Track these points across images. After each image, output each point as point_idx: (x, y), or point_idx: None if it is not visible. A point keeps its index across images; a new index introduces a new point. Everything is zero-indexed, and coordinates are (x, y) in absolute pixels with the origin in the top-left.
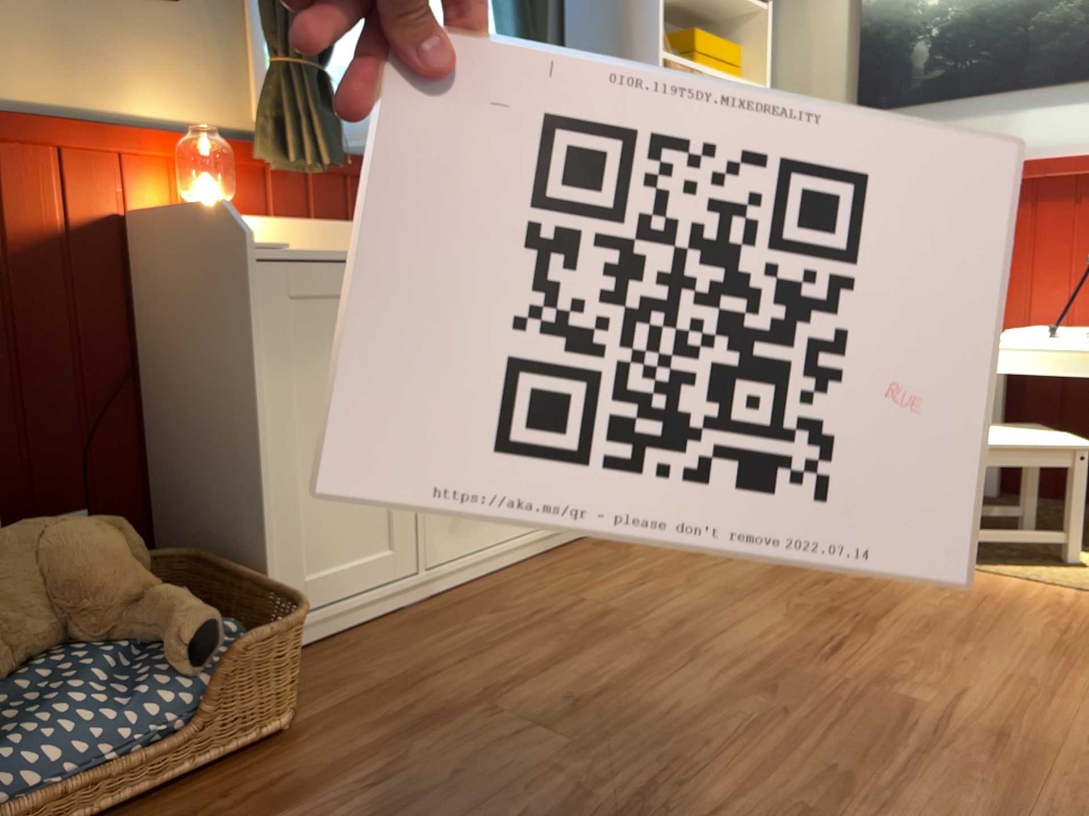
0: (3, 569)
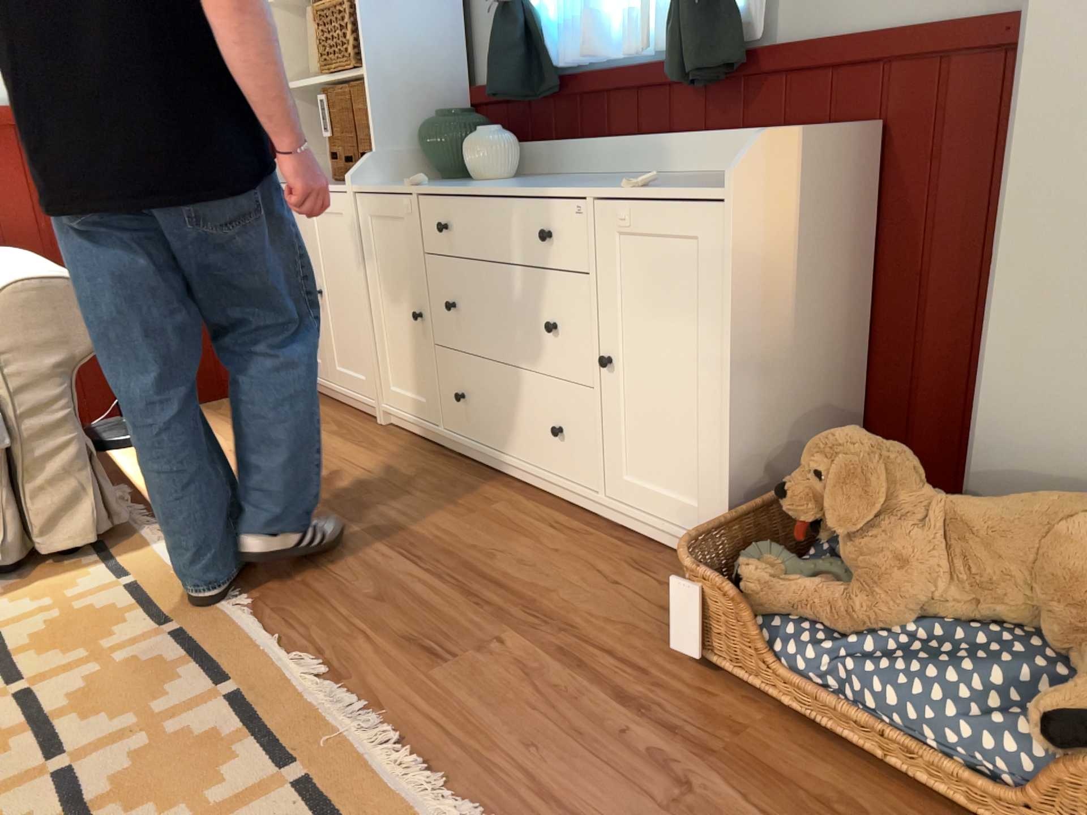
0: (1020, 528)
